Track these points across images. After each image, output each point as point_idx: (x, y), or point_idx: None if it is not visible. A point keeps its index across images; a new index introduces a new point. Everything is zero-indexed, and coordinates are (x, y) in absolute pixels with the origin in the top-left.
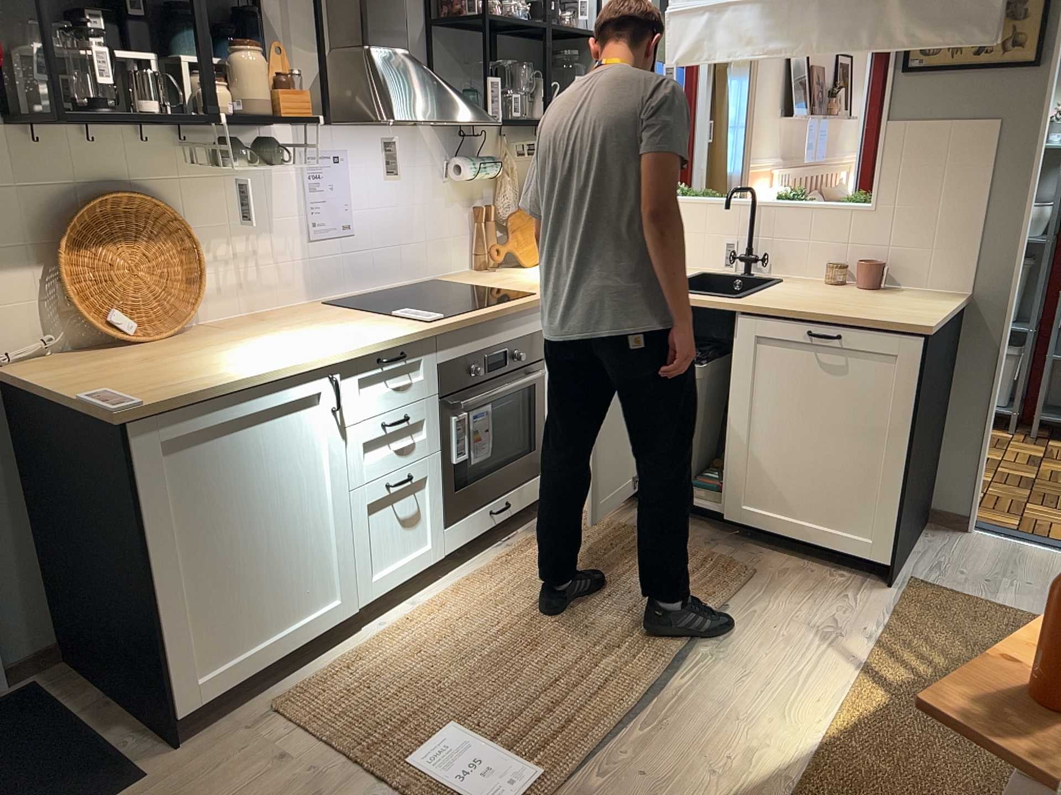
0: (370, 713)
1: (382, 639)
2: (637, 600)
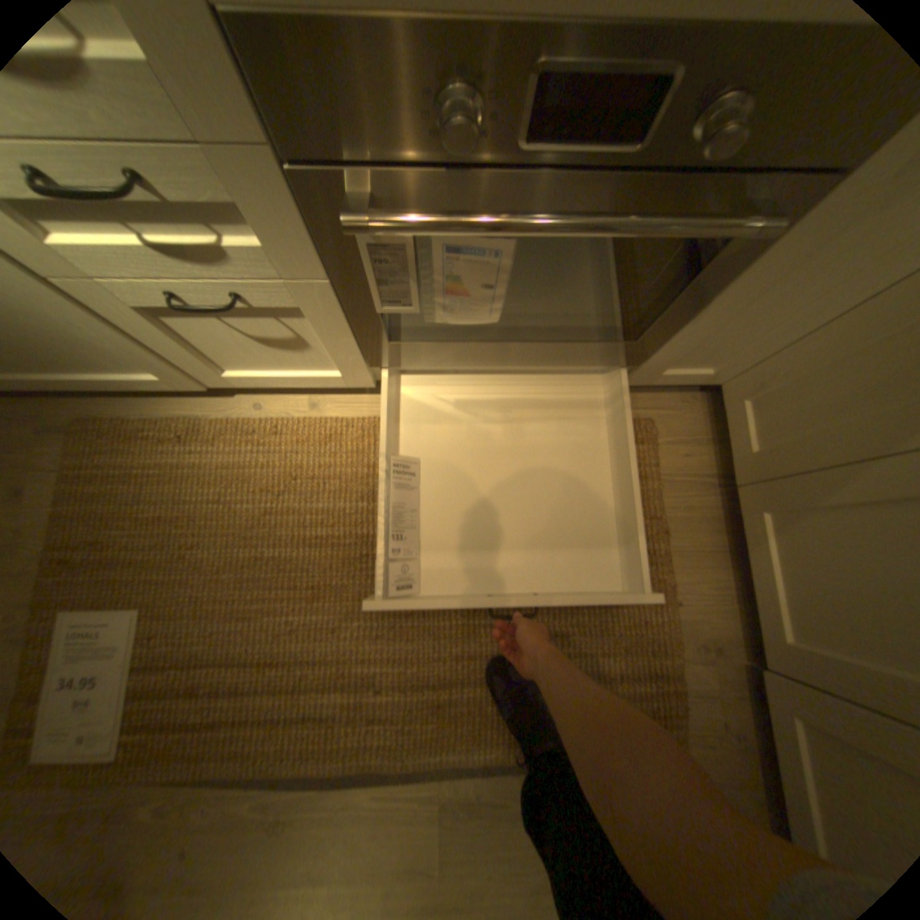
0: (104, 517)
1: (223, 428)
2: (487, 645)
